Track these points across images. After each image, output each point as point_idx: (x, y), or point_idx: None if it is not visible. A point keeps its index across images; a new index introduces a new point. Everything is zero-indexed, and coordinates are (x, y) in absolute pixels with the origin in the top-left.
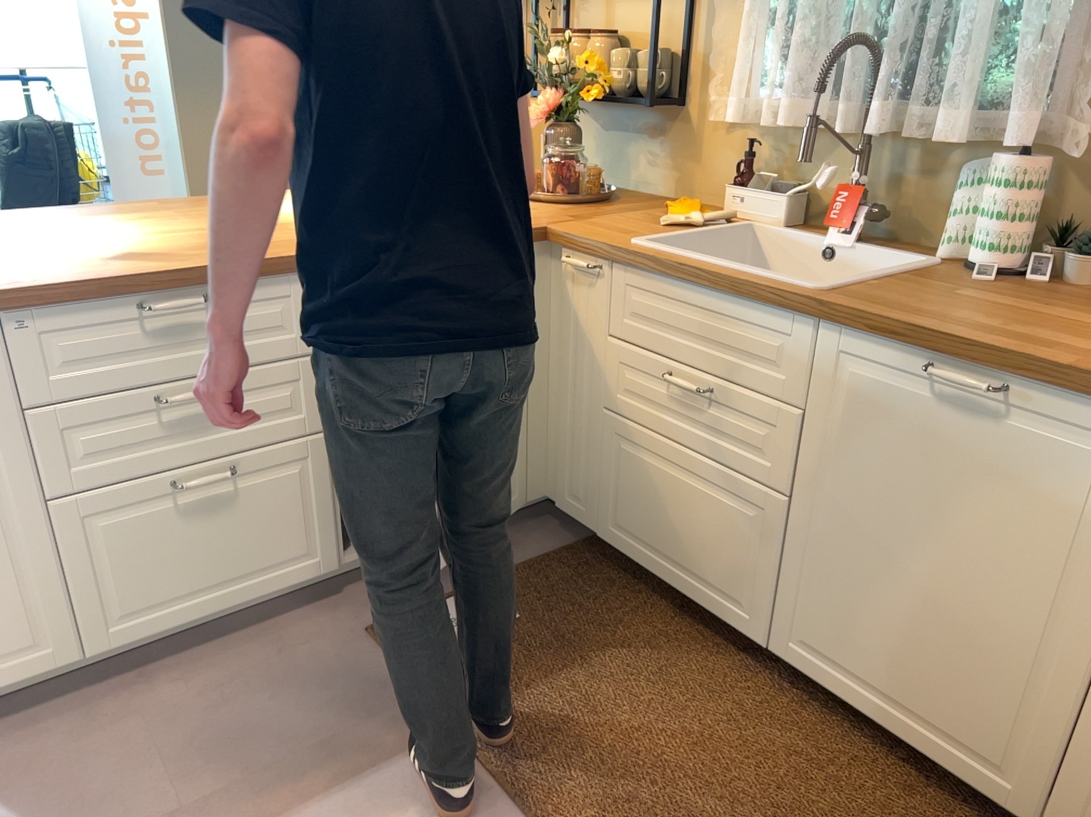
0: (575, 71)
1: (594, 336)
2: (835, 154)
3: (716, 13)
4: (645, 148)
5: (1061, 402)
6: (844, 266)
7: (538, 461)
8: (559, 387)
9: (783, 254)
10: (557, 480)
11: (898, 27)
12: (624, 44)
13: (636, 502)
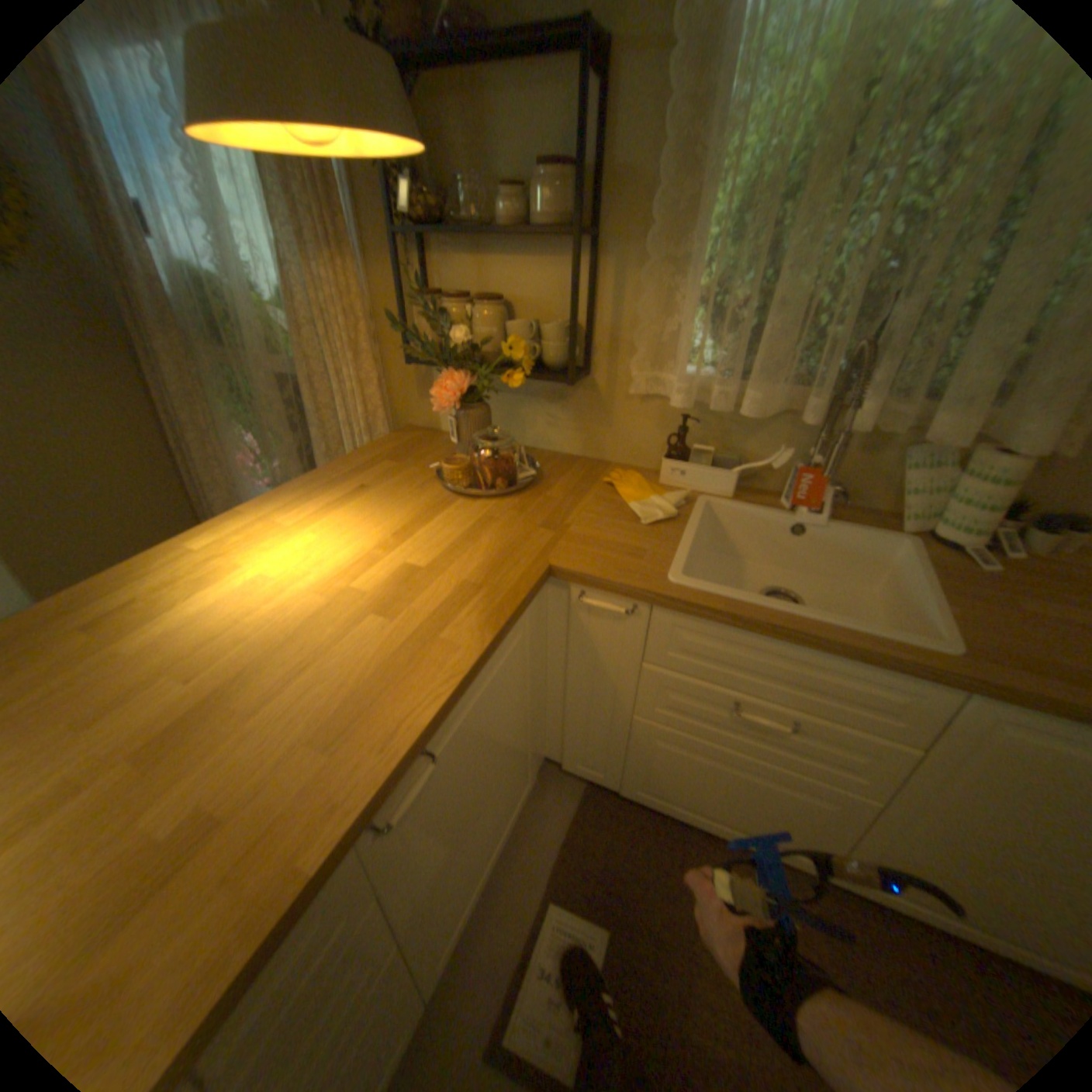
0: (479, 345)
1: (622, 661)
2: (773, 426)
3: (630, 279)
4: (545, 409)
5: None
6: (819, 540)
7: (542, 742)
8: (563, 688)
9: (748, 526)
10: (560, 749)
11: (906, 322)
12: (507, 303)
13: (677, 783)
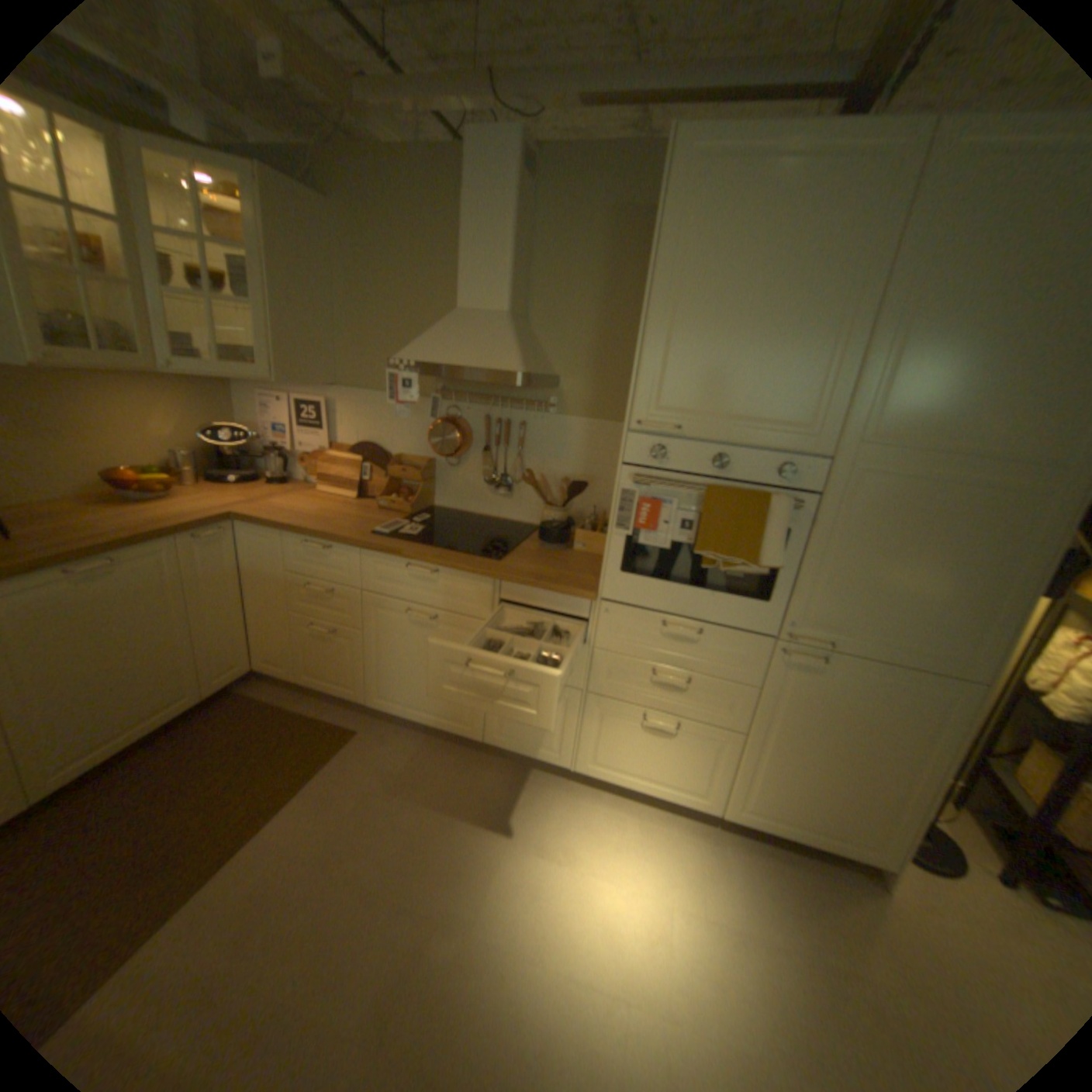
0: None
1: None
2: None
3: None
4: None
5: (133, 552)
6: None
7: None
8: None
9: None
10: None
11: None
12: None
13: None
